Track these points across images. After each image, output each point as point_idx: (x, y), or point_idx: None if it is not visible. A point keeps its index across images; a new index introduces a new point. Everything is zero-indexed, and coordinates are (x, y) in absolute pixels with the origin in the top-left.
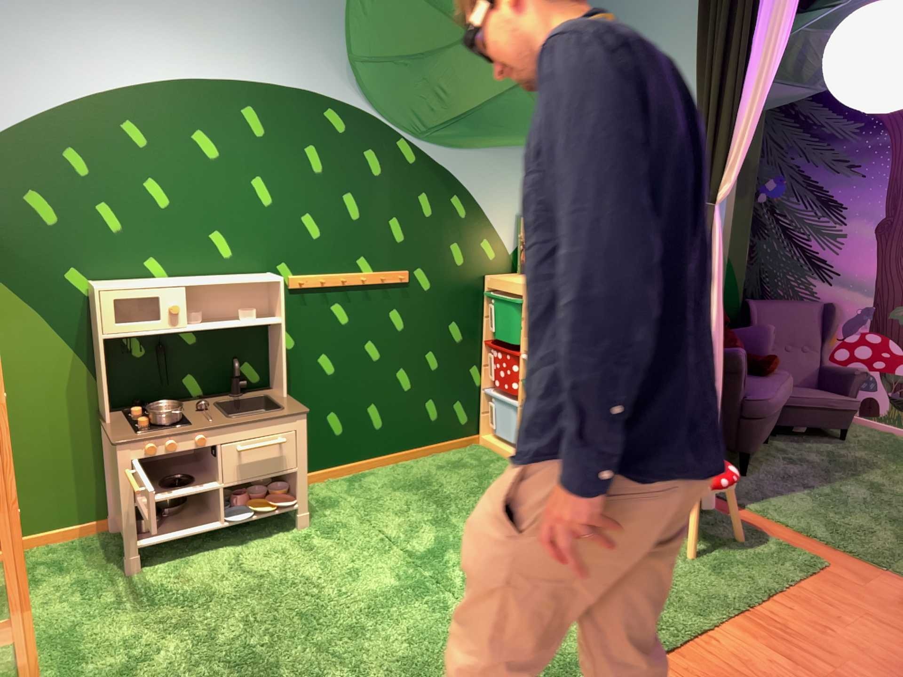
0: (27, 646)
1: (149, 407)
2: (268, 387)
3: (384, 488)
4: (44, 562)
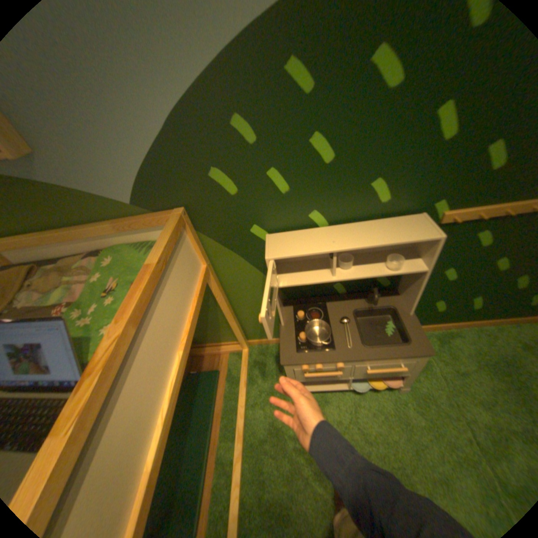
0: (239, 458)
1: (307, 326)
2: (396, 288)
3: (470, 360)
4: (258, 361)
